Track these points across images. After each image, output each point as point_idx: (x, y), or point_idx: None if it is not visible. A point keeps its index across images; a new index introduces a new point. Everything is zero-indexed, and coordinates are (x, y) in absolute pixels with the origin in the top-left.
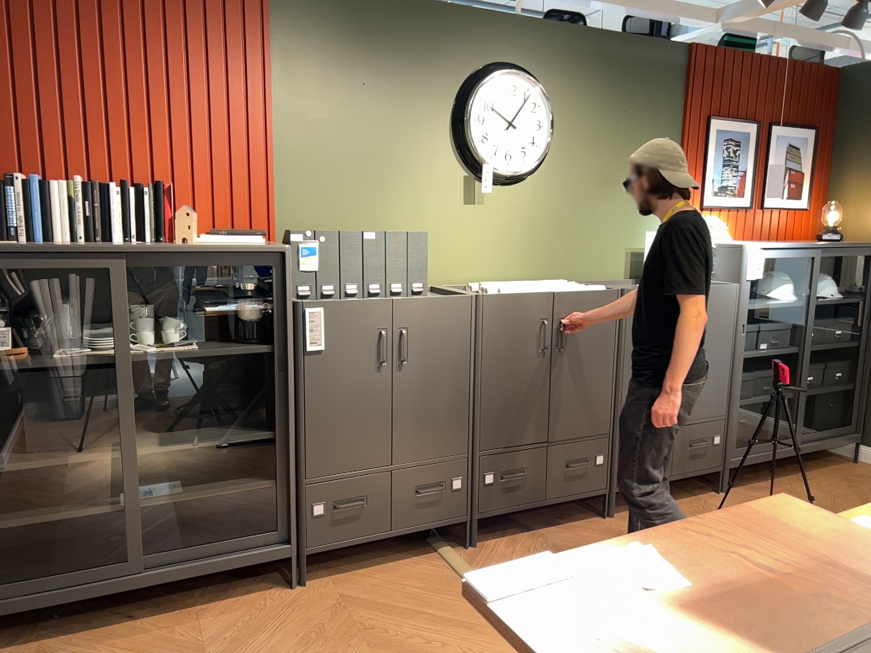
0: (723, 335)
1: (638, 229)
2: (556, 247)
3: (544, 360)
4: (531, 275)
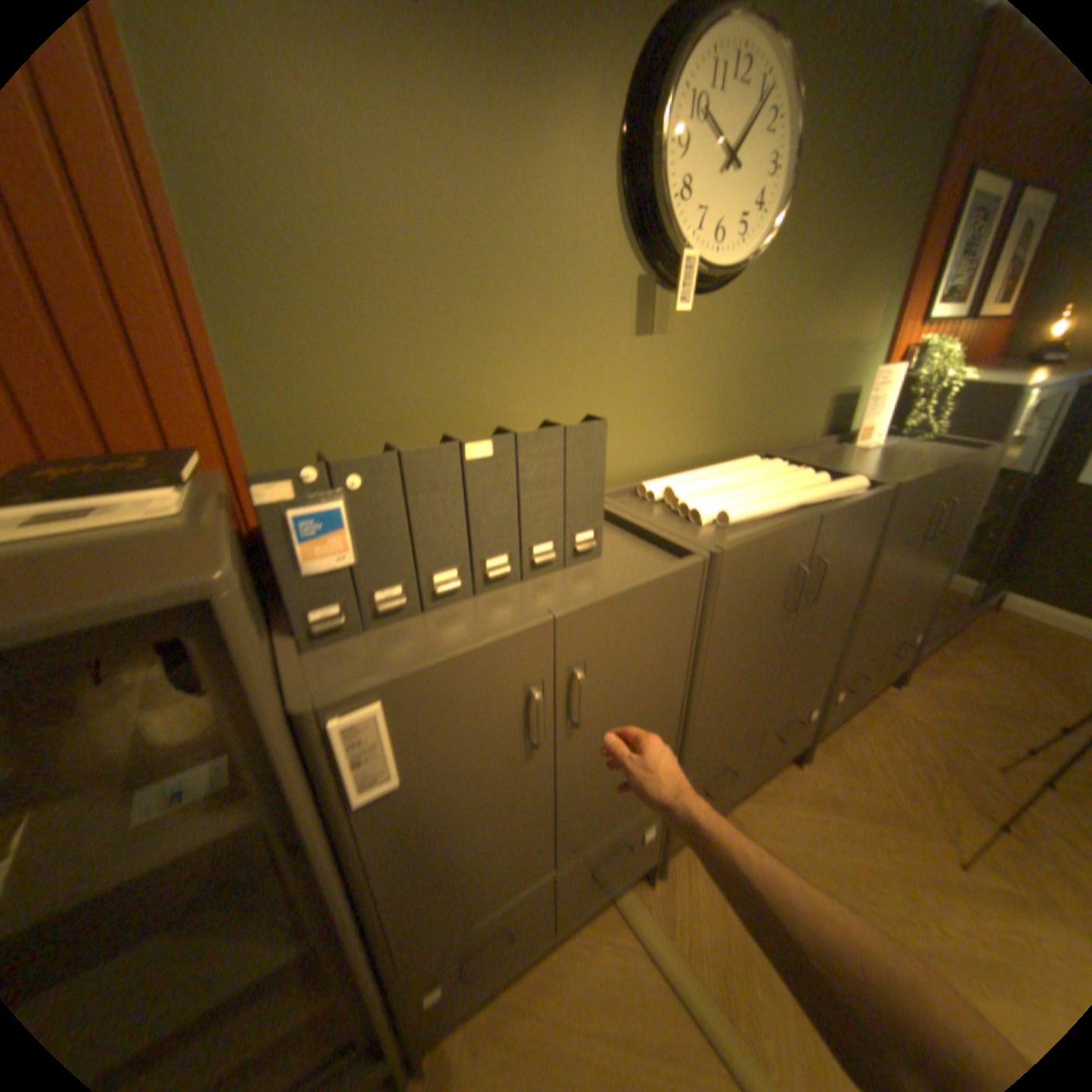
0: (966, 518)
1: (851, 359)
2: (754, 399)
3: (787, 624)
4: (717, 449)
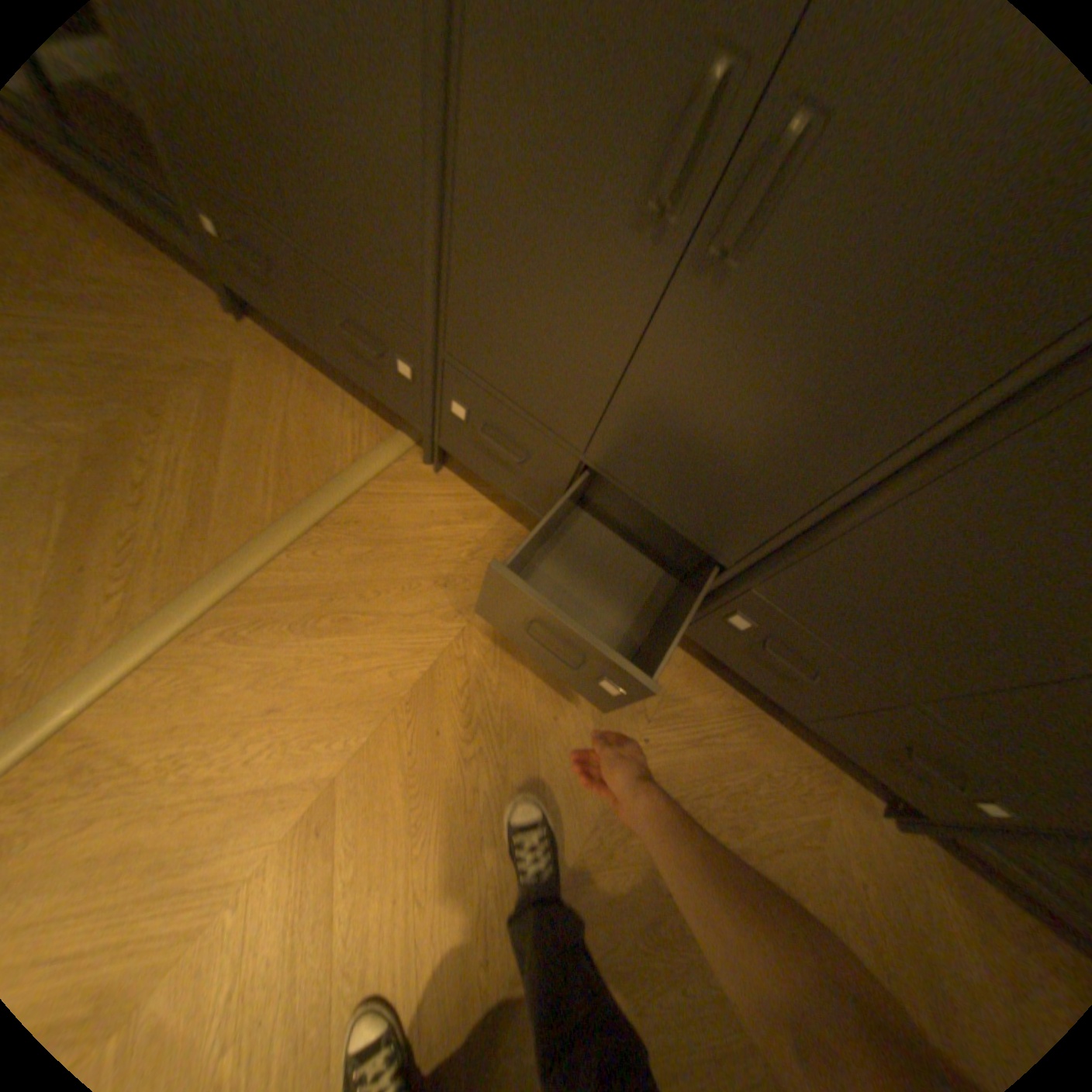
0: None
1: None
2: None
3: (650, 250)
4: None
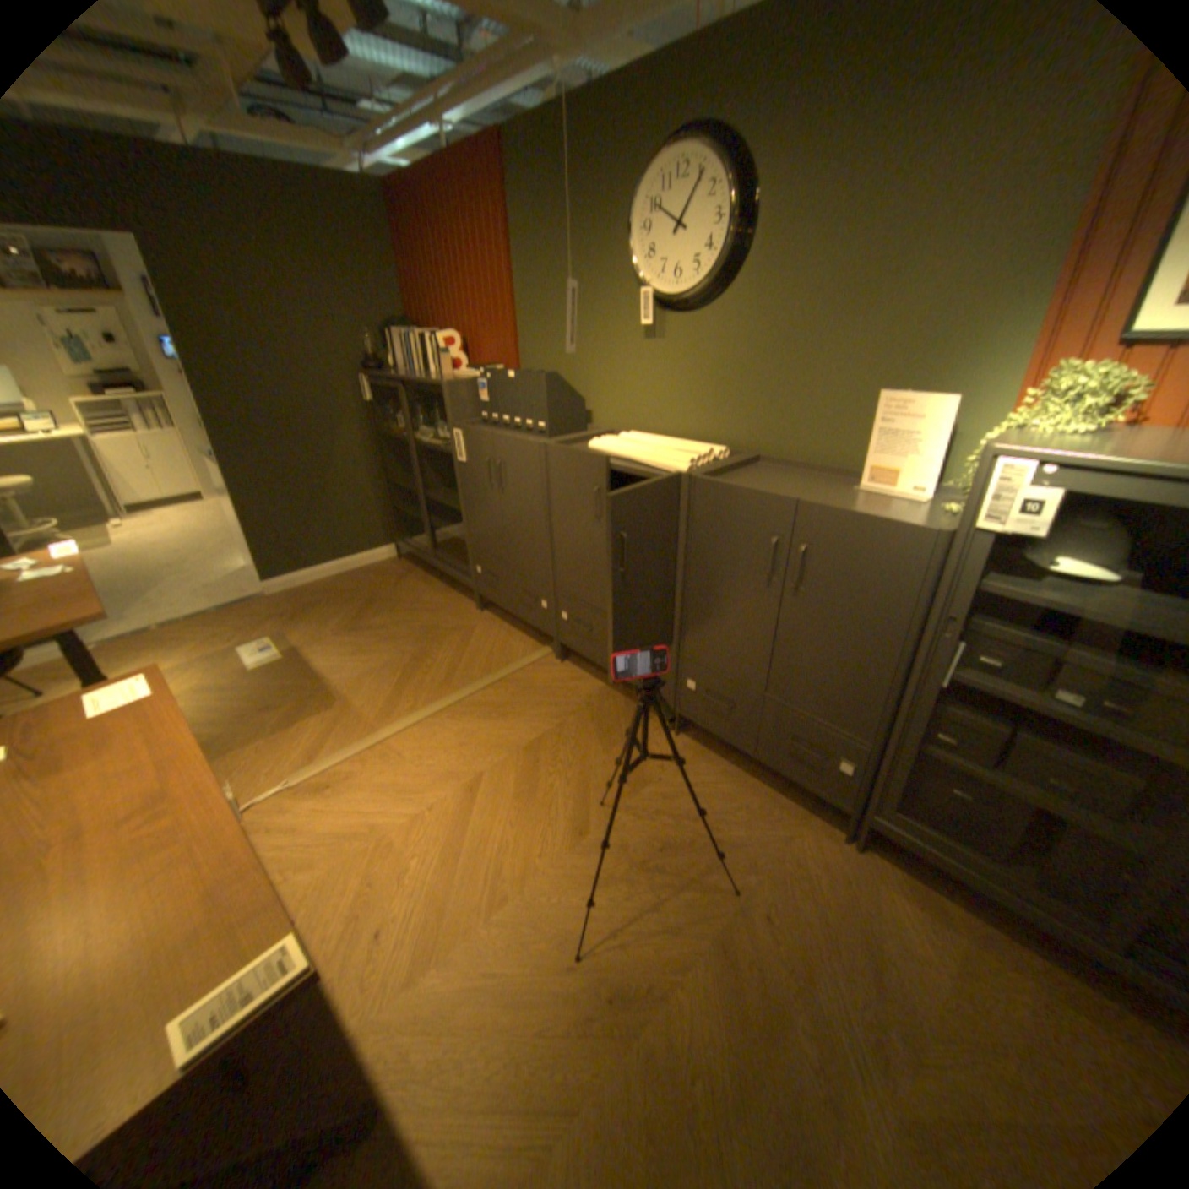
0: (880, 611)
1: (915, 382)
2: (751, 401)
3: (601, 530)
4: (715, 436)
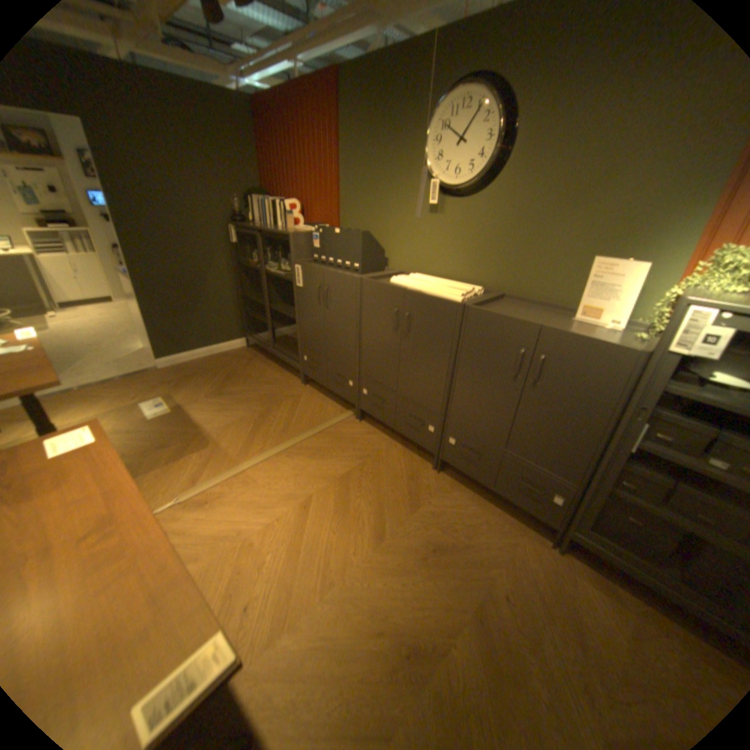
0: (592, 401)
1: (615, 253)
2: (500, 258)
3: (396, 337)
4: (473, 279)
